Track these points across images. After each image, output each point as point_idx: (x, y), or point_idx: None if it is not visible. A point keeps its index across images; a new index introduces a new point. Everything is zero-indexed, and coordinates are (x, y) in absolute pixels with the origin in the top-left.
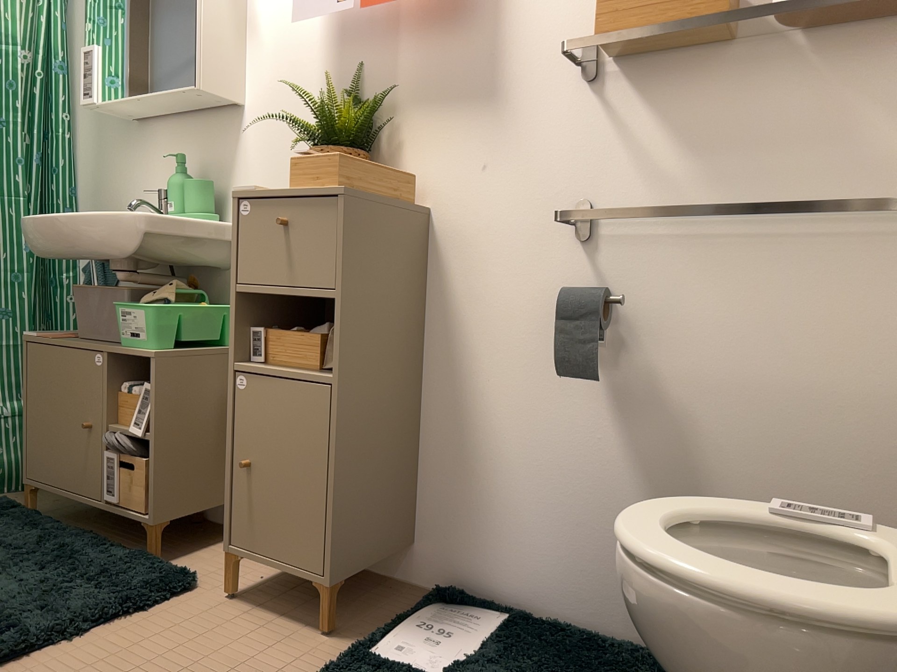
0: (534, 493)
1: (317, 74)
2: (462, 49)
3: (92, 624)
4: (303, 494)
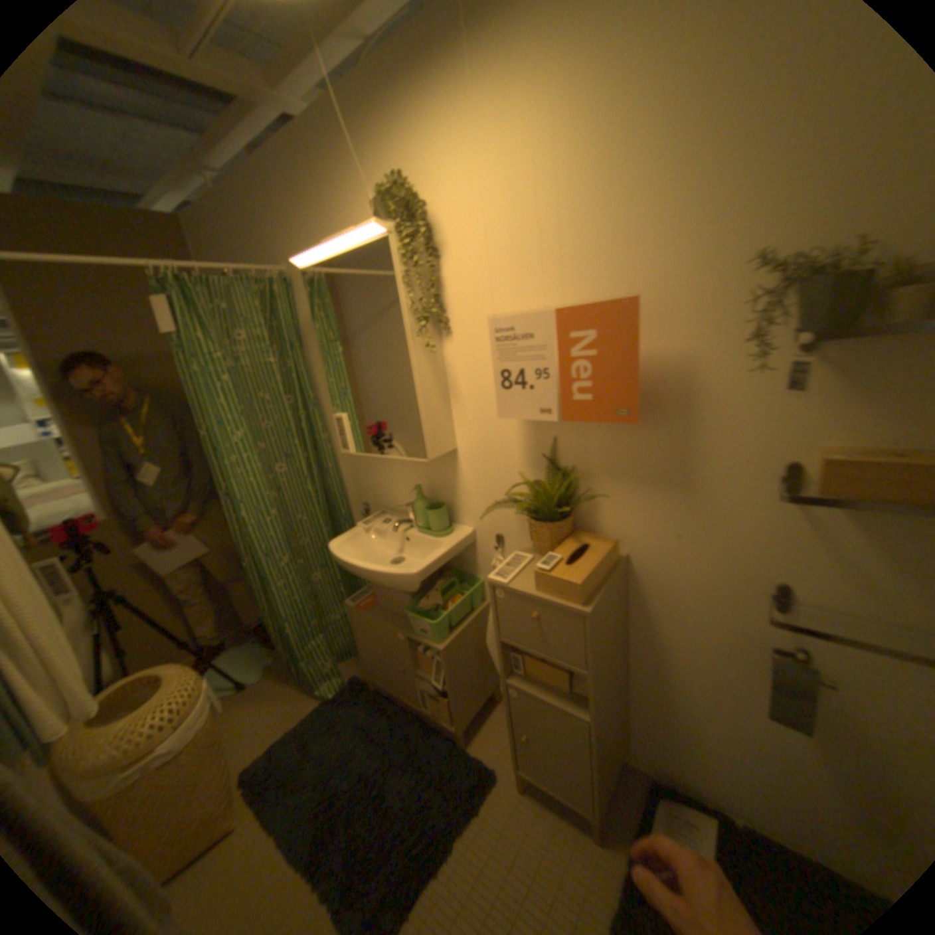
0: (731, 750)
1: (515, 437)
2: (652, 442)
3: (455, 845)
4: (573, 771)
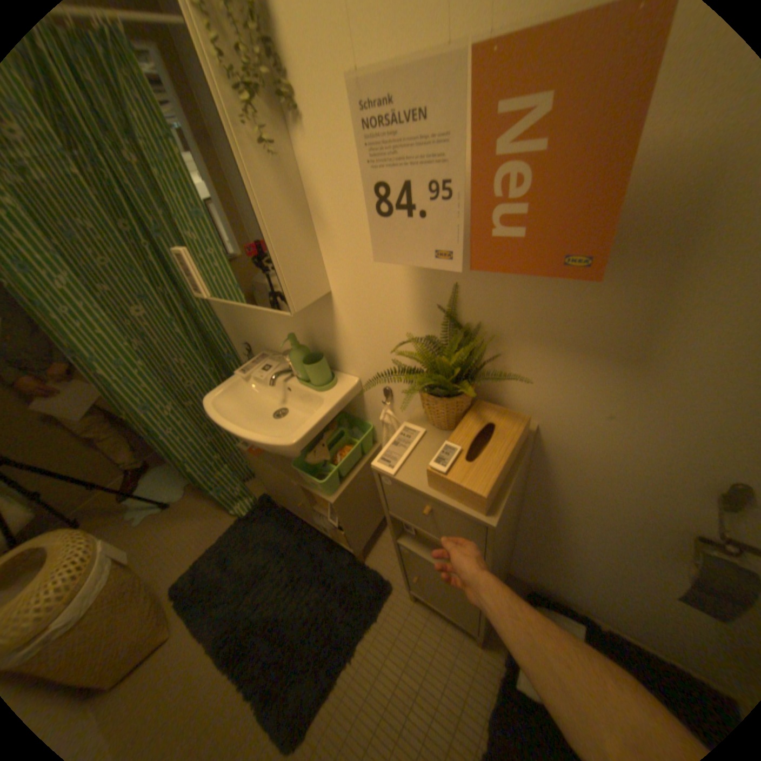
0: (613, 588)
1: (402, 280)
2: (604, 298)
3: (357, 652)
4: (462, 611)
